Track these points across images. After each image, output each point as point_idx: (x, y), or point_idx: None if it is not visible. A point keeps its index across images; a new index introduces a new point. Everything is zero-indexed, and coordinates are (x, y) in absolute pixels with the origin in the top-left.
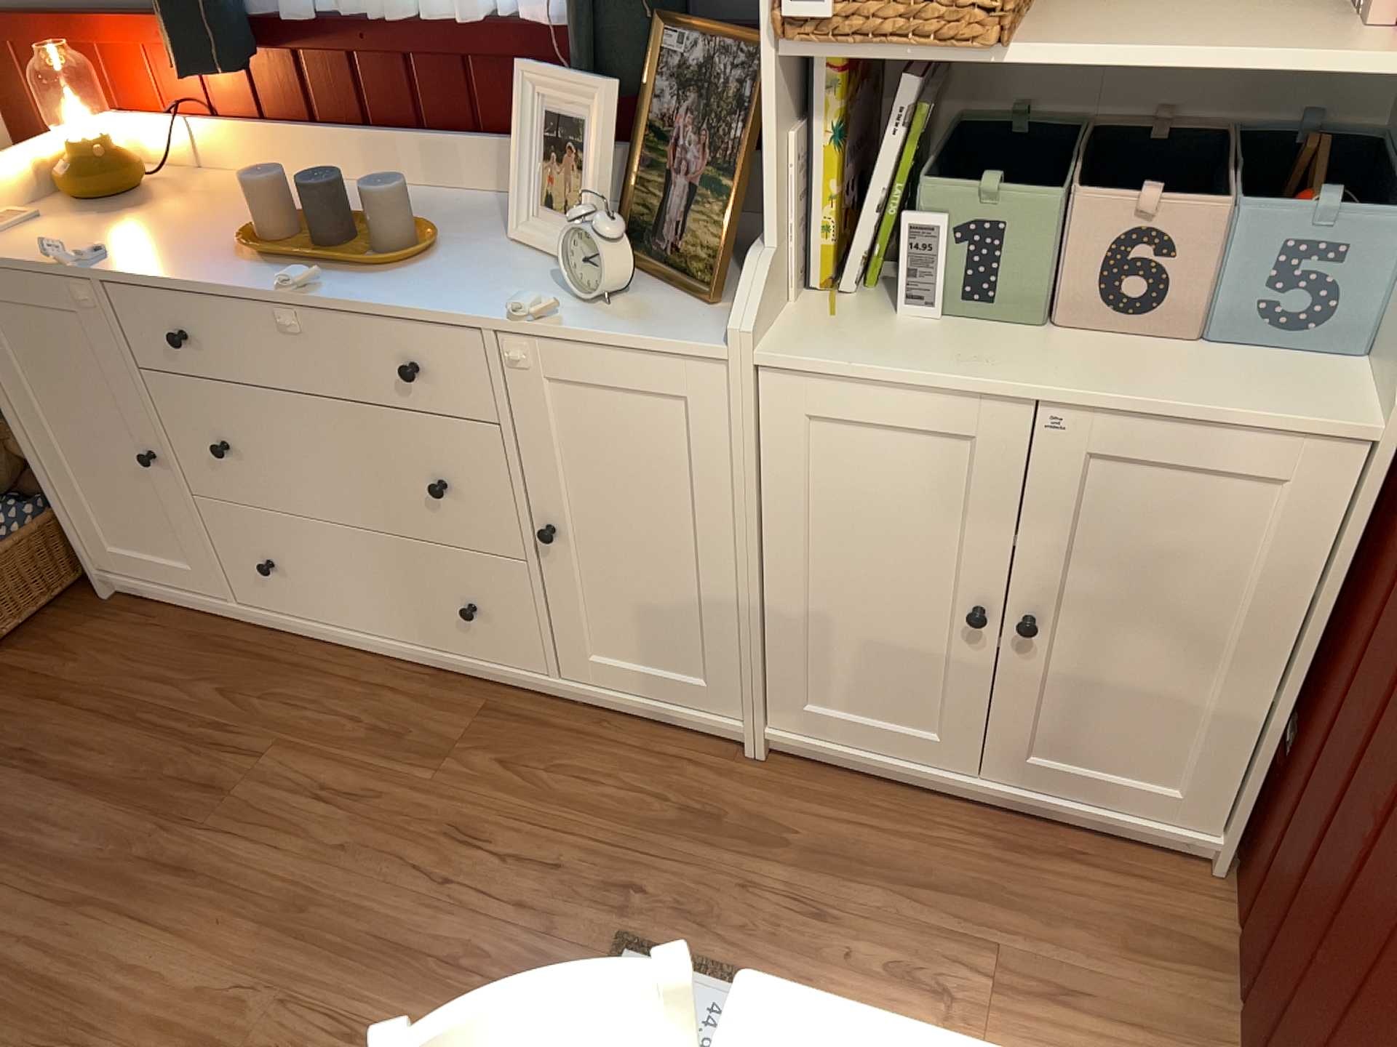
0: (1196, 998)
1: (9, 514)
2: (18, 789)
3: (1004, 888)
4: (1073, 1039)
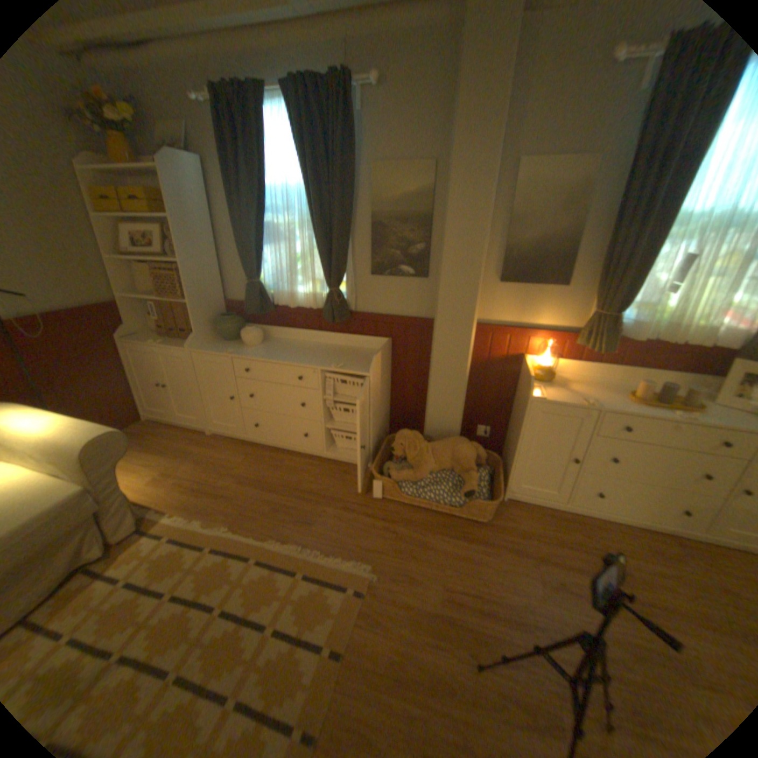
0: None
1: (480, 473)
2: (557, 576)
3: None
4: None
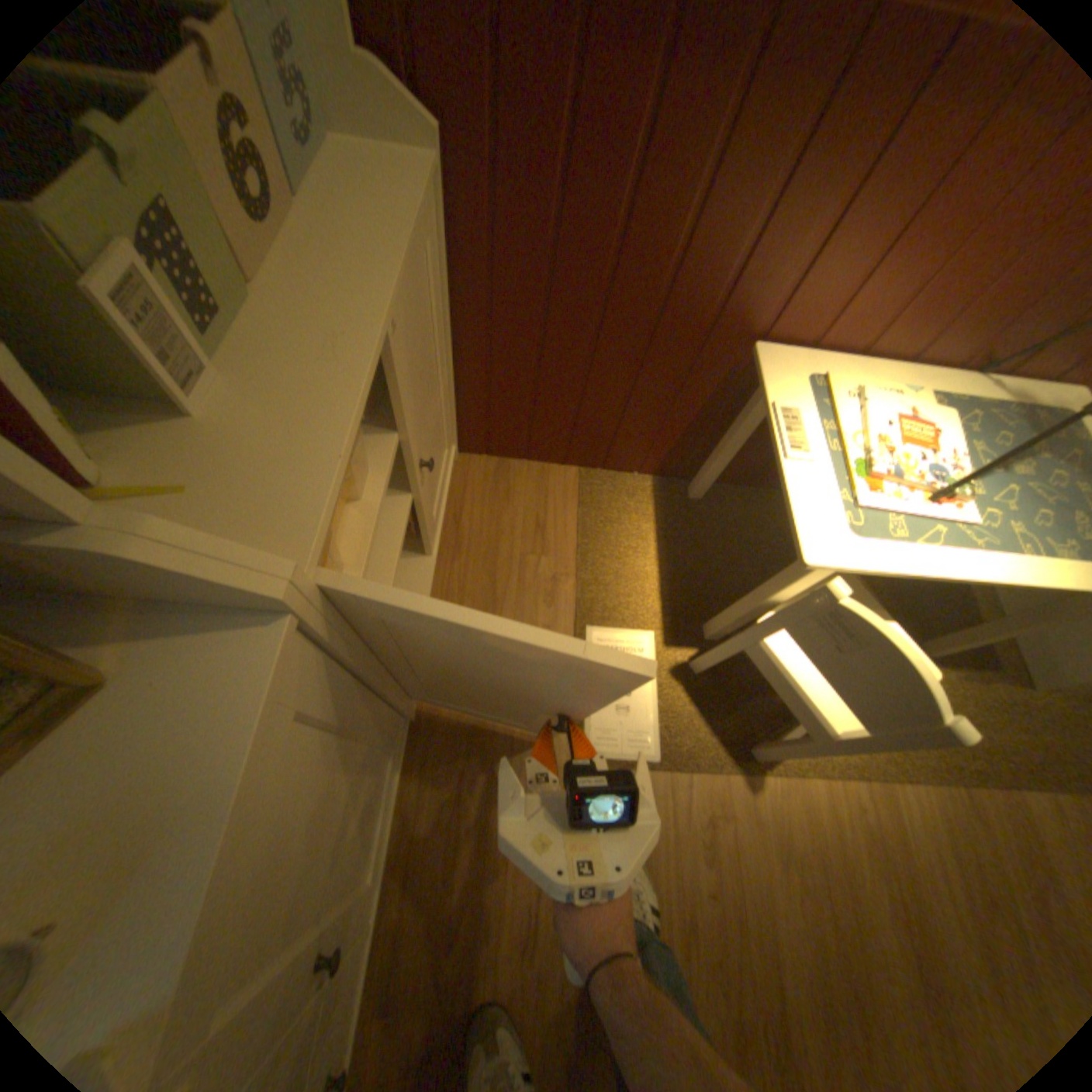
0: (528, 474)
1: None
2: None
3: (489, 550)
4: (563, 522)
